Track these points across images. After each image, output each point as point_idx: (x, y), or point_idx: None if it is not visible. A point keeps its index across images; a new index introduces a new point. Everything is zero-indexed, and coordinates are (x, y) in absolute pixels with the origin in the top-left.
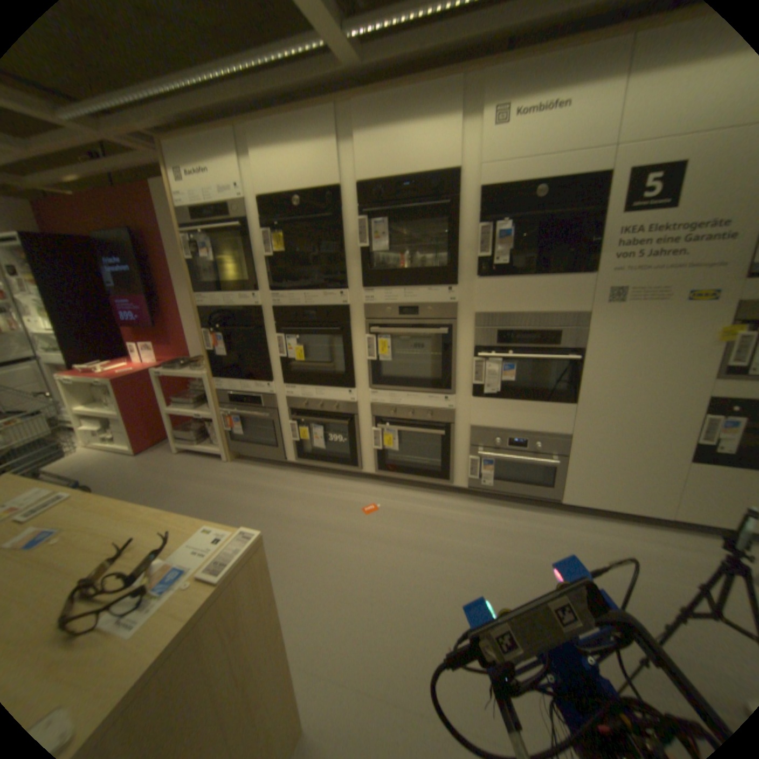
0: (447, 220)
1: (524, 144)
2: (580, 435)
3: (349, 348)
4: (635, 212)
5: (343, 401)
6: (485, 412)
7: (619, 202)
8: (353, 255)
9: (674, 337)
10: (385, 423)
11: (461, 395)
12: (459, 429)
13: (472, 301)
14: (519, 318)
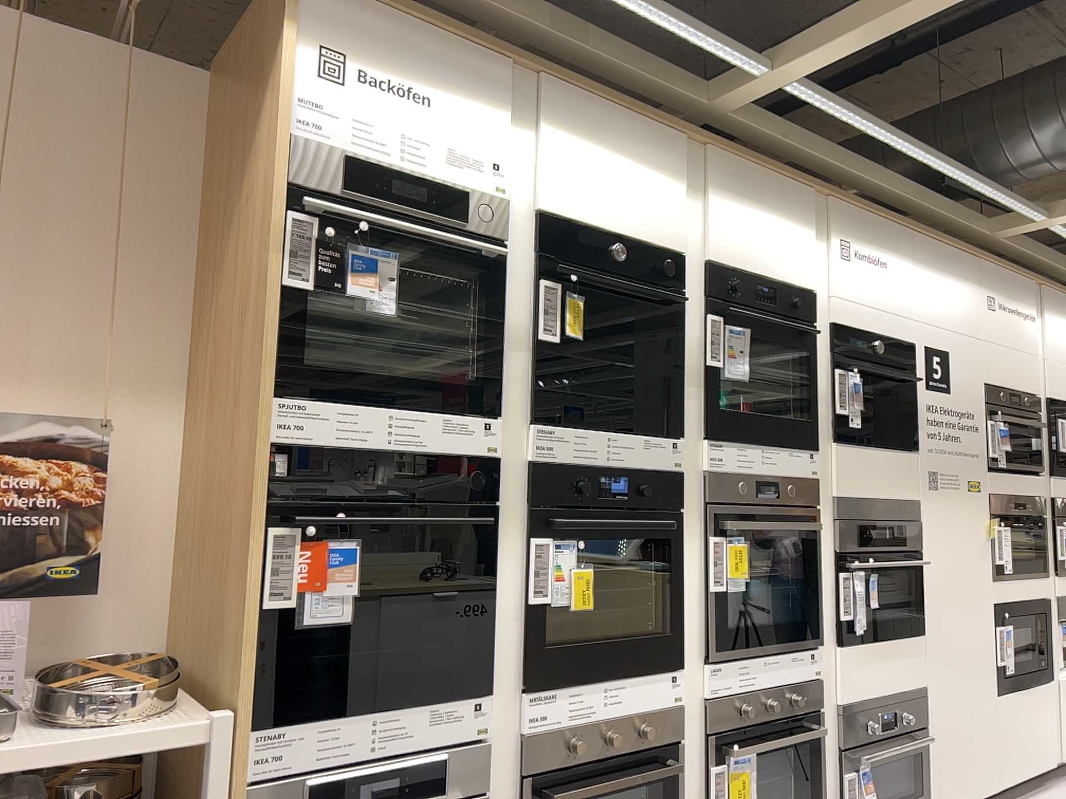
0: (805, 352)
1: (861, 290)
2: (931, 682)
3: (681, 565)
4: (930, 390)
5: (660, 705)
6: (854, 670)
7: (921, 377)
8: (693, 374)
9: (966, 531)
10: (730, 742)
11: (824, 645)
12: (824, 718)
13: (829, 477)
14: (872, 505)
